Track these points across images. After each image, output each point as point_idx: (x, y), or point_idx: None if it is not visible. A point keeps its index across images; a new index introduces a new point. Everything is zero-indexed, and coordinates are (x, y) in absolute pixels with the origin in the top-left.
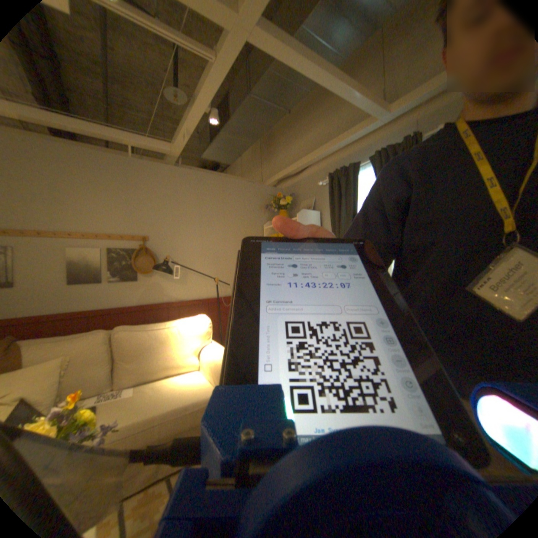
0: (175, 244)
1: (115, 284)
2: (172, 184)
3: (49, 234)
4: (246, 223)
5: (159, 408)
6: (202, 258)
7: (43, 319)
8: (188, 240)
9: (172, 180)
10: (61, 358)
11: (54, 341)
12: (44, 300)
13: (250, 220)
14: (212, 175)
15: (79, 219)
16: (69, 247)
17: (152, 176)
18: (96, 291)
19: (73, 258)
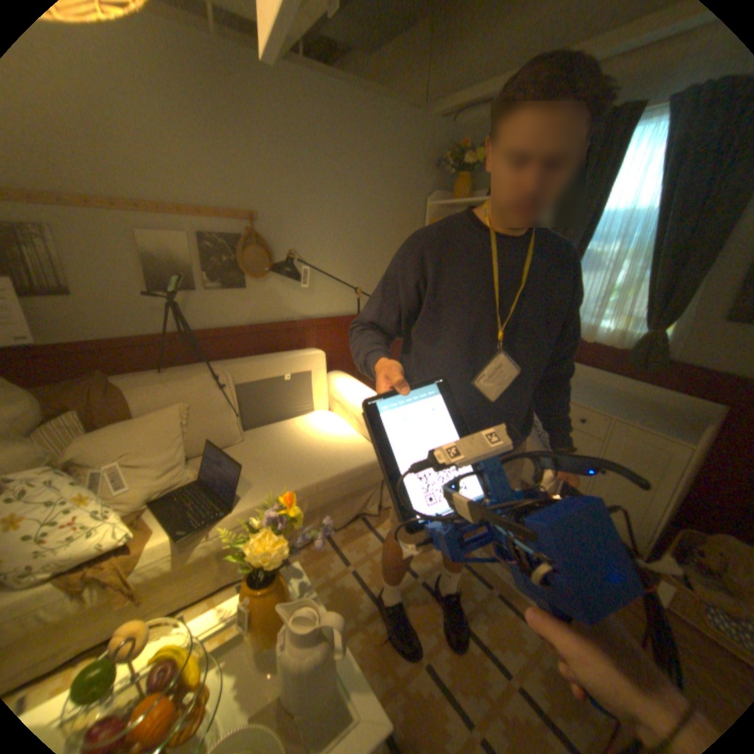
0: (296, 228)
1: (215, 292)
2: (291, 107)
3: (104, 203)
4: (403, 193)
5: (320, 472)
6: (336, 253)
7: (126, 343)
8: (316, 221)
9: (291, 97)
10: (180, 405)
11: (162, 382)
12: (119, 315)
13: (408, 187)
14: (356, 91)
15: (146, 174)
16: (139, 228)
17: (256, 86)
18: (190, 302)
19: (149, 248)
